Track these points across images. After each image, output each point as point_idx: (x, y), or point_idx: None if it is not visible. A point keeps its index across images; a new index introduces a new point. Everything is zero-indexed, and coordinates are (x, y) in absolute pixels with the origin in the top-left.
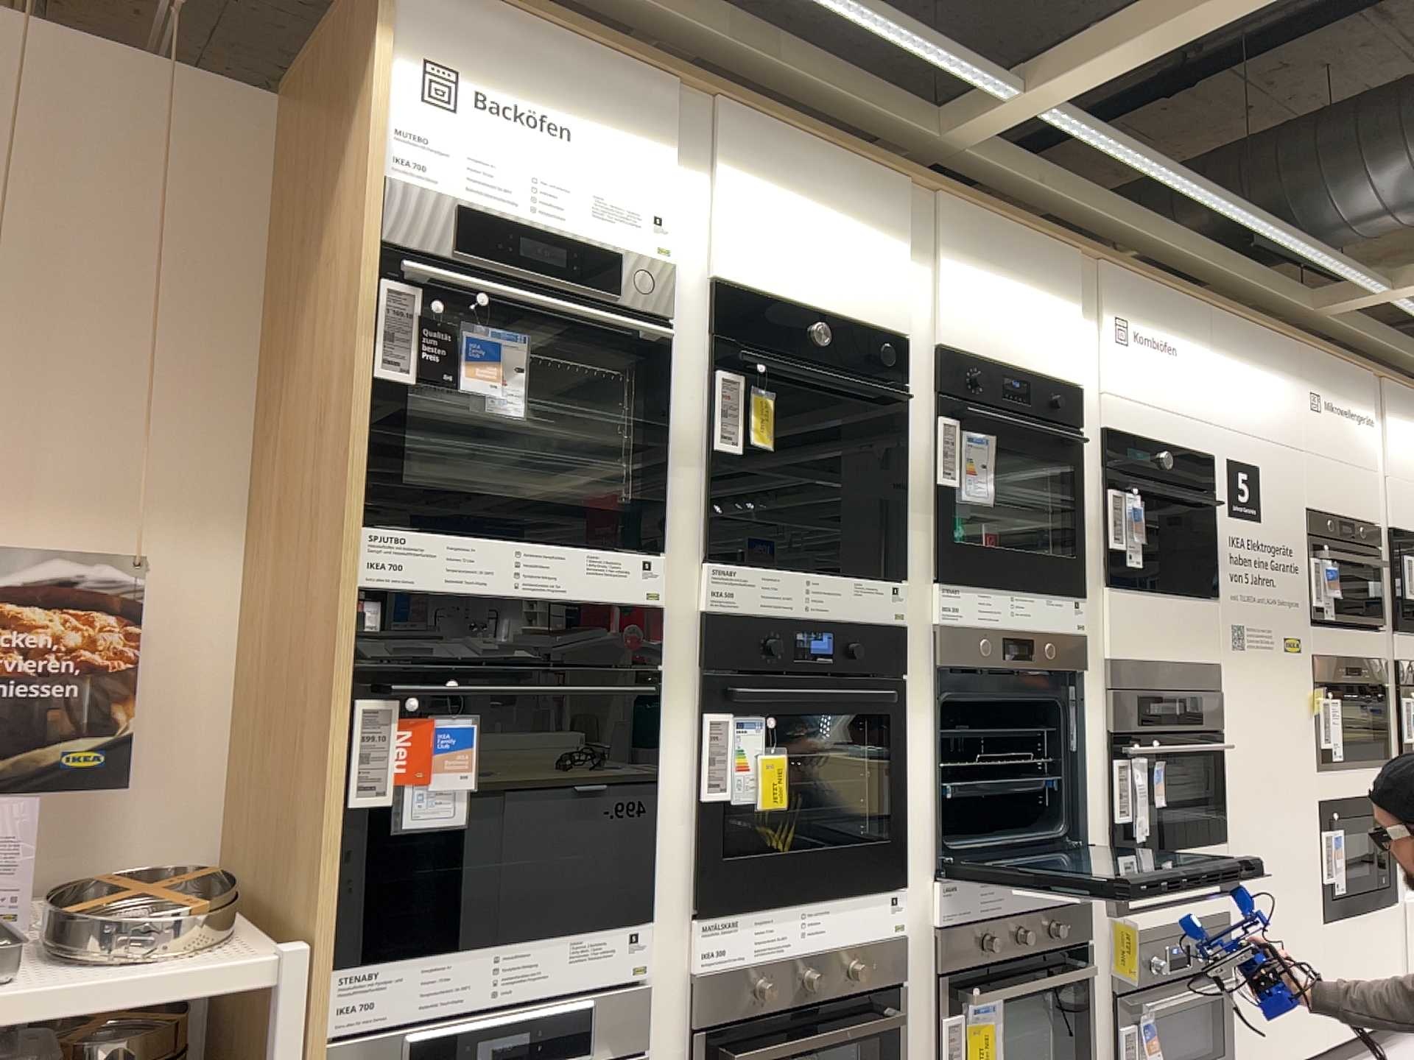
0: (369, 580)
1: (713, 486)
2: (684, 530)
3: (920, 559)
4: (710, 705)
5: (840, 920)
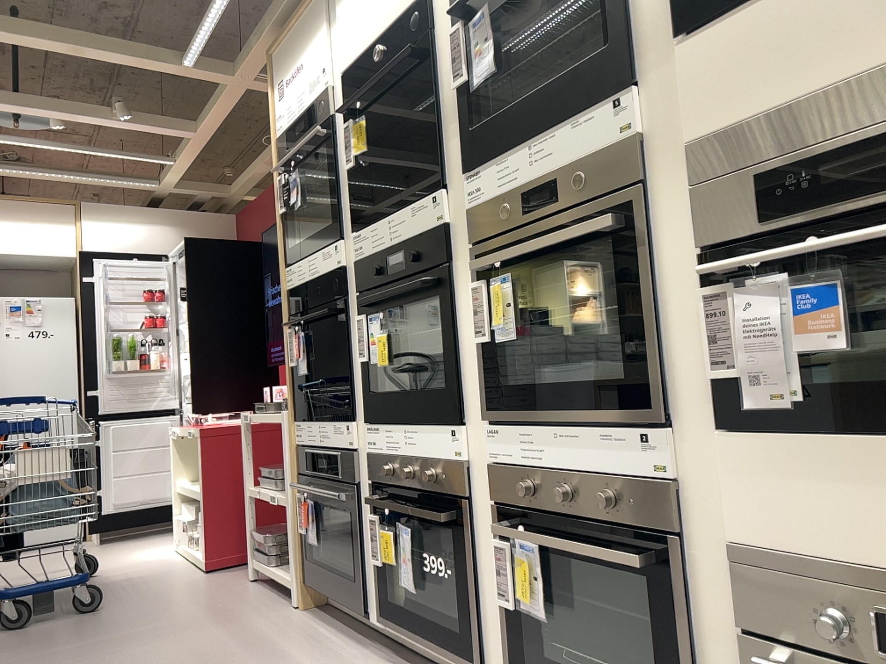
0: (286, 286)
1: (352, 189)
2: (348, 220)
3: (455, 160)
4: (359, 309)
5: (422, 439)
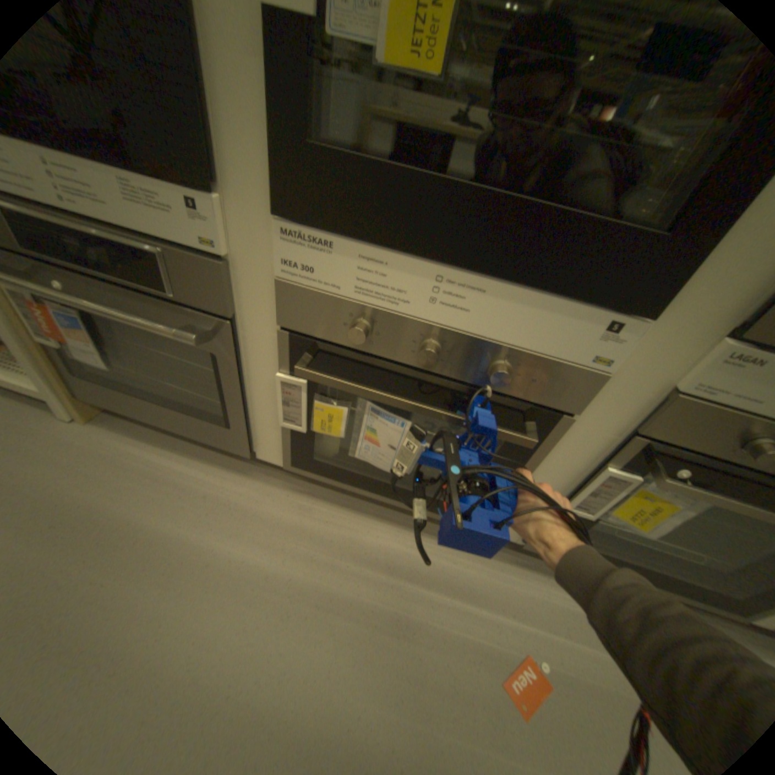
0: None
1: None
2: None
3: None
4: None
5: (503, 308)
